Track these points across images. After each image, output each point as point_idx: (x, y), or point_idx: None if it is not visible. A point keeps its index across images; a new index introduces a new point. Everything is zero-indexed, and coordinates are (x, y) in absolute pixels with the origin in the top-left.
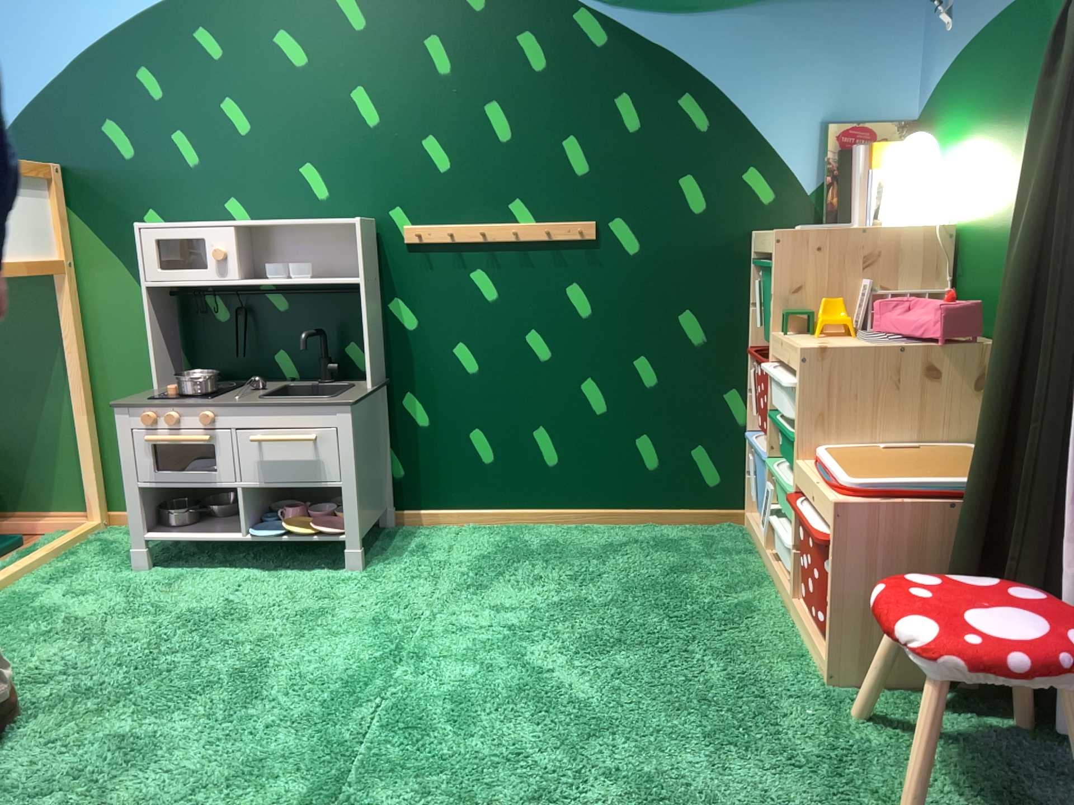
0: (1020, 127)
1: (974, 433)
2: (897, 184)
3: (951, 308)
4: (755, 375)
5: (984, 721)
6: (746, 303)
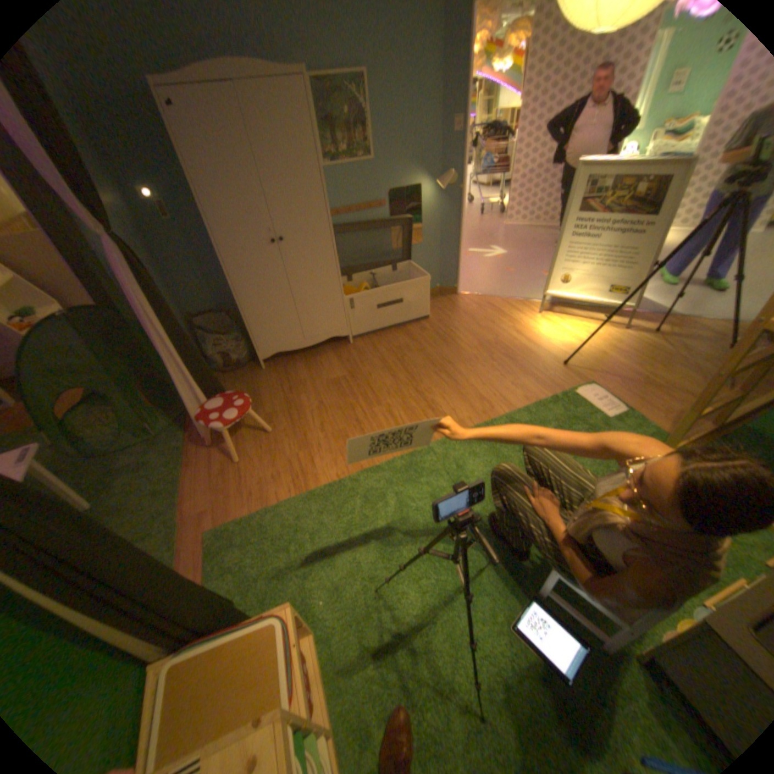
0: None
1: None
2: None
3: None
4: None
5: None
6: None
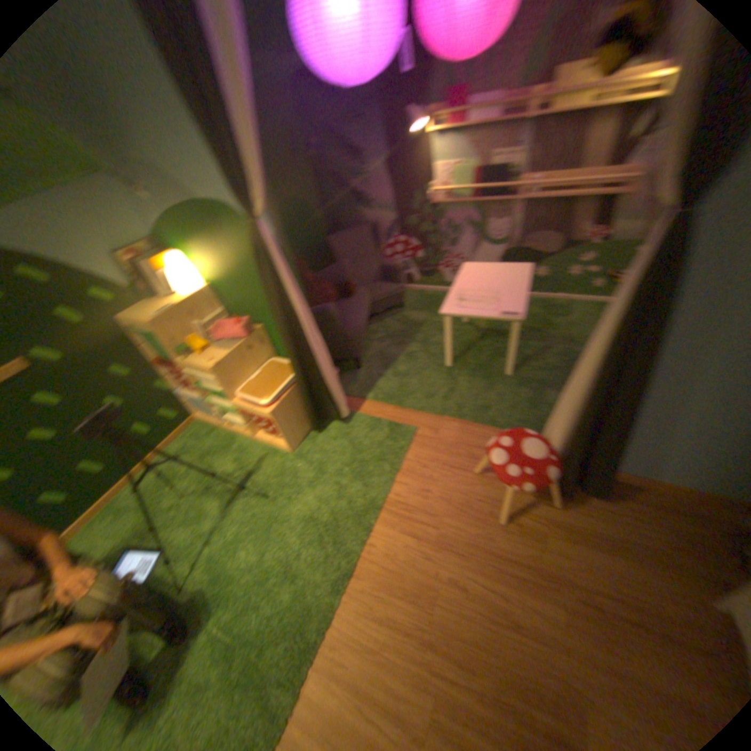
0: (221, 254)
1: (267, 357)
2: (172, 276)
3: (242, 327)
4: (166, 375)
5: (325, 430)
6: (137, 350)
